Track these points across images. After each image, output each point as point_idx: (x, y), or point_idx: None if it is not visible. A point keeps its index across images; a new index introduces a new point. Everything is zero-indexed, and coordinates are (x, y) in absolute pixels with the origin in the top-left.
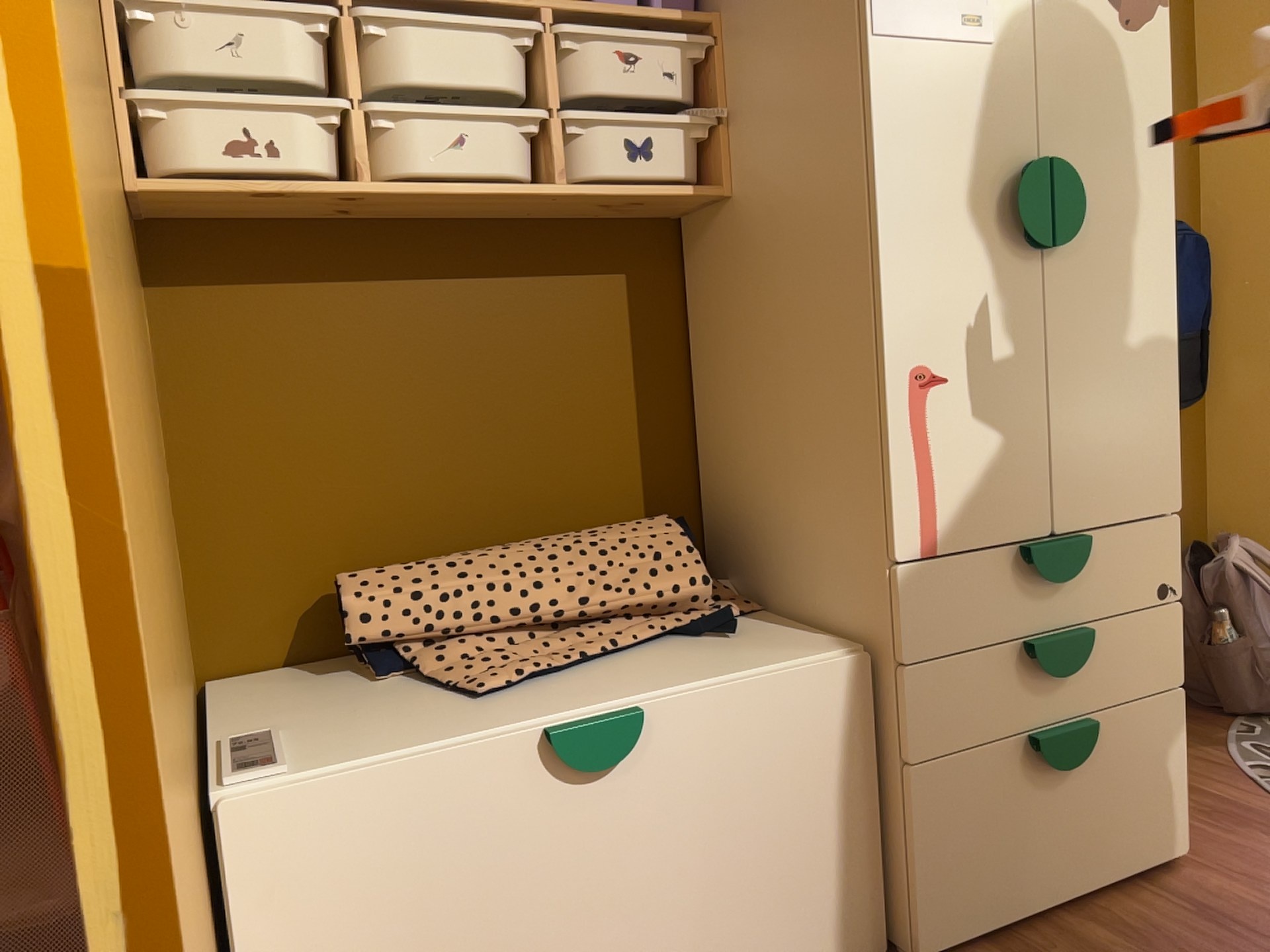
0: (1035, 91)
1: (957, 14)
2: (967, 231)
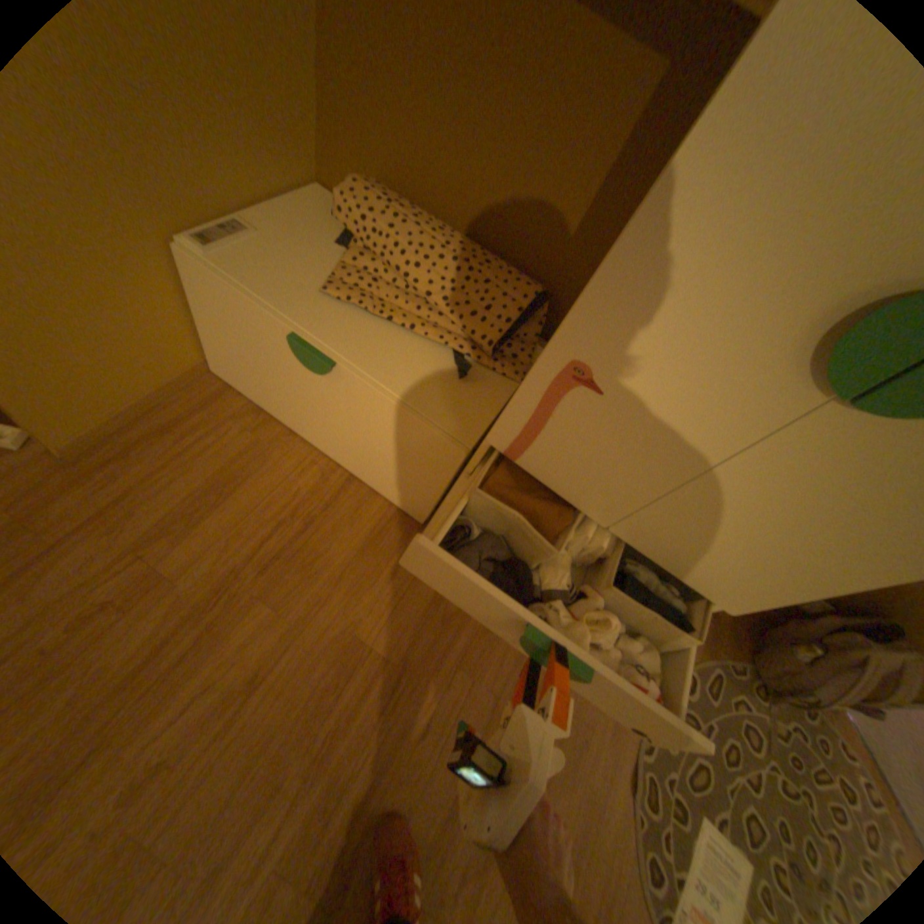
0: None
1: None
2: (761, 294)
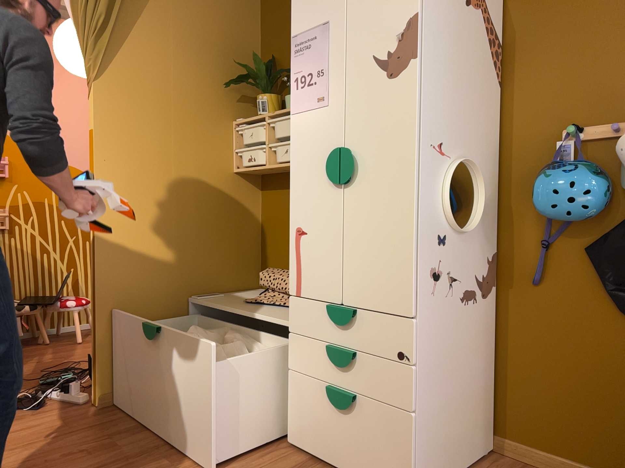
0: (344, 119)
1: (316, 98)
2: (315, 178)
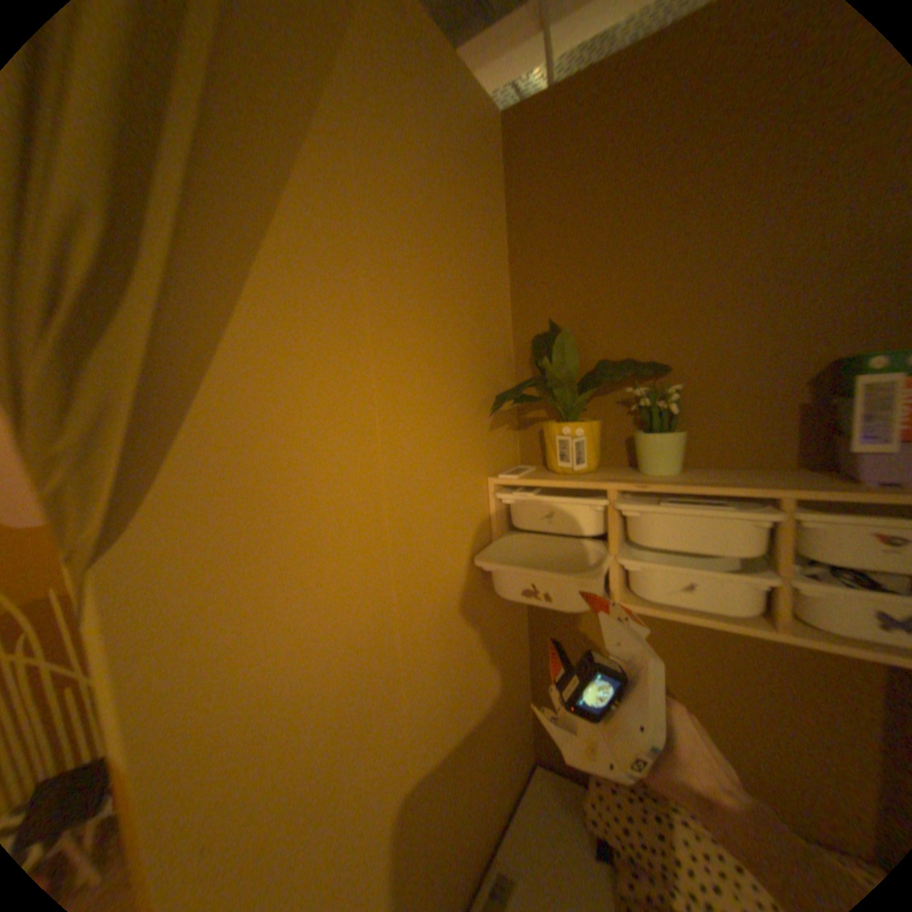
0: None
1: None
2: None
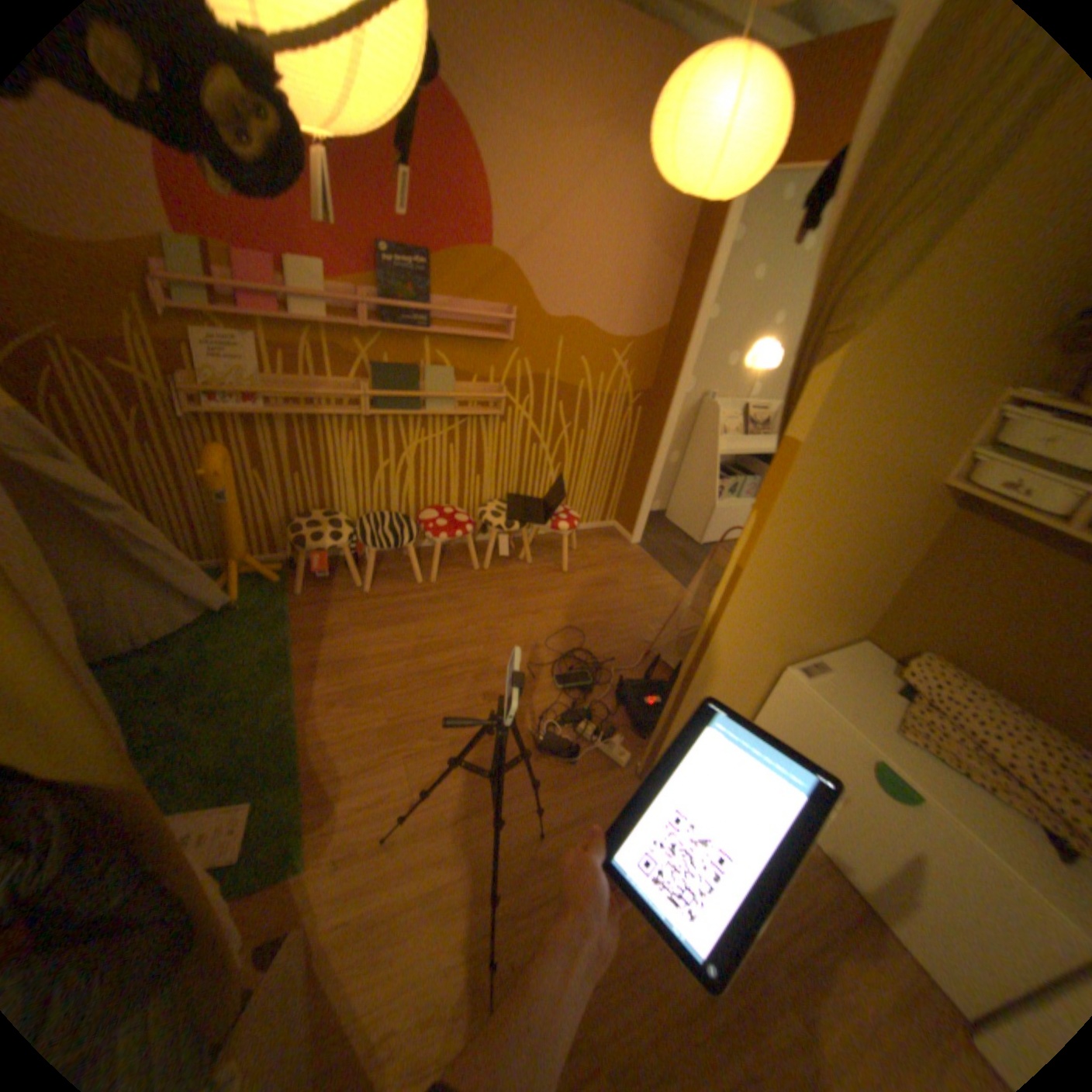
0: None
1: None
2: None
